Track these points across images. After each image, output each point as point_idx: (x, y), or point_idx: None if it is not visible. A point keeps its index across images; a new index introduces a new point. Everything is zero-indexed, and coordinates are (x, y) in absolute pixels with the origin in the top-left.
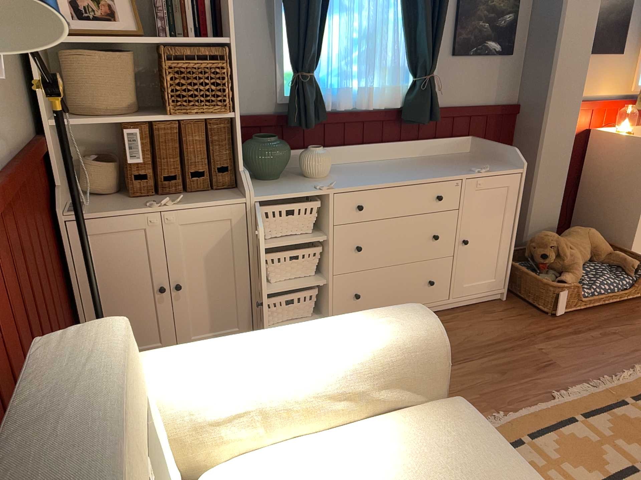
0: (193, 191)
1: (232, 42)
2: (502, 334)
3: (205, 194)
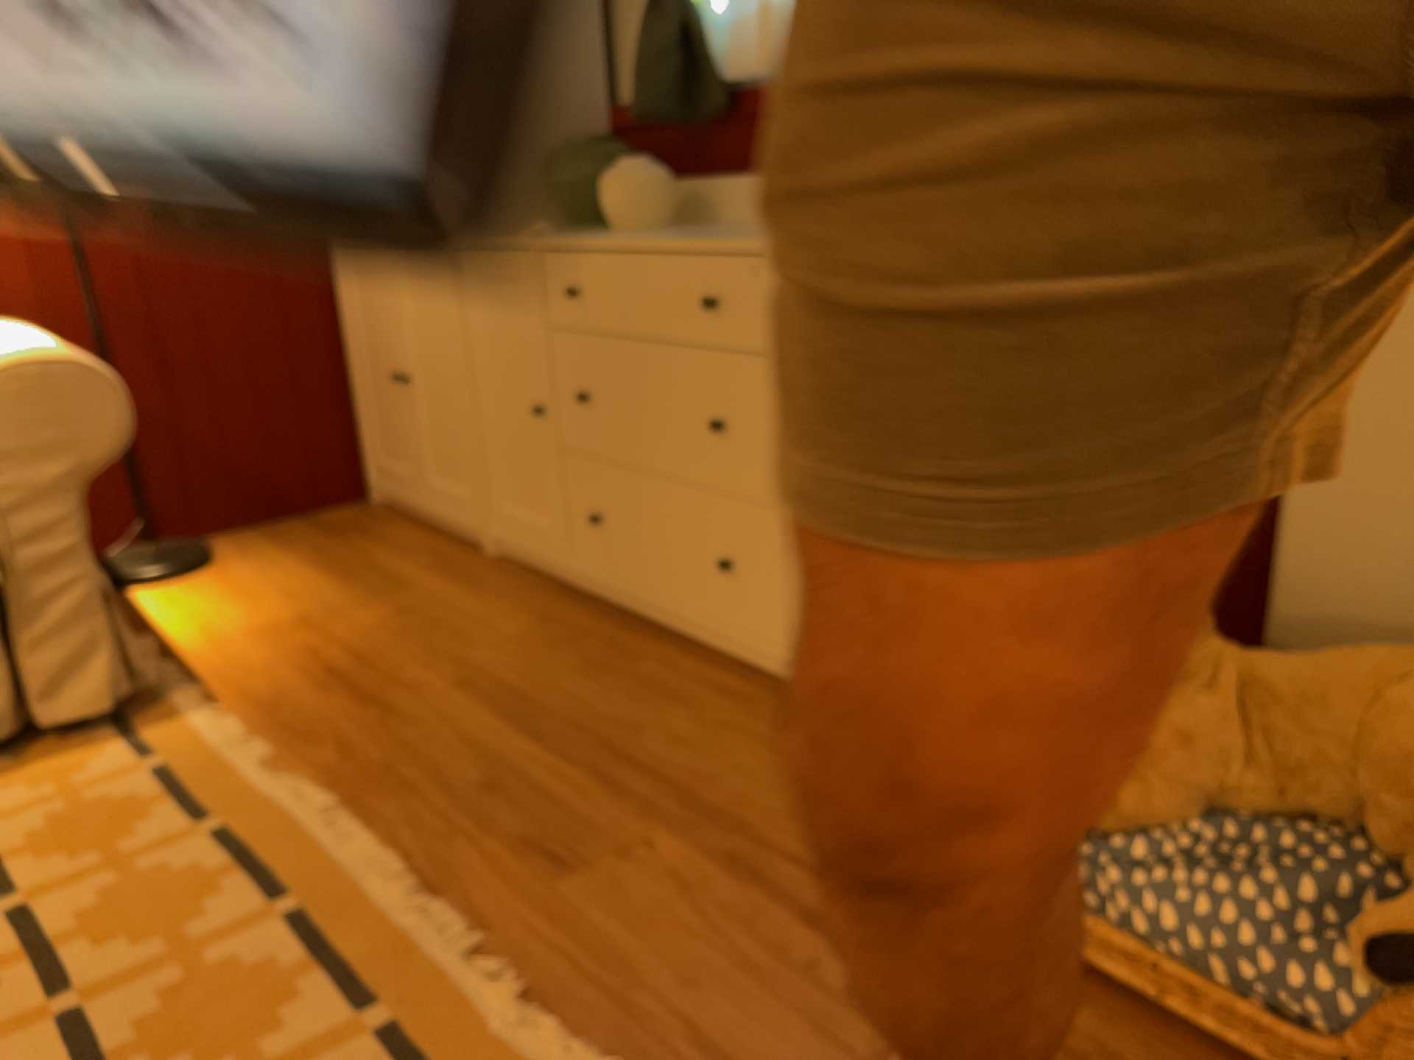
0: None
1: None
2: (707, 775)
3: None
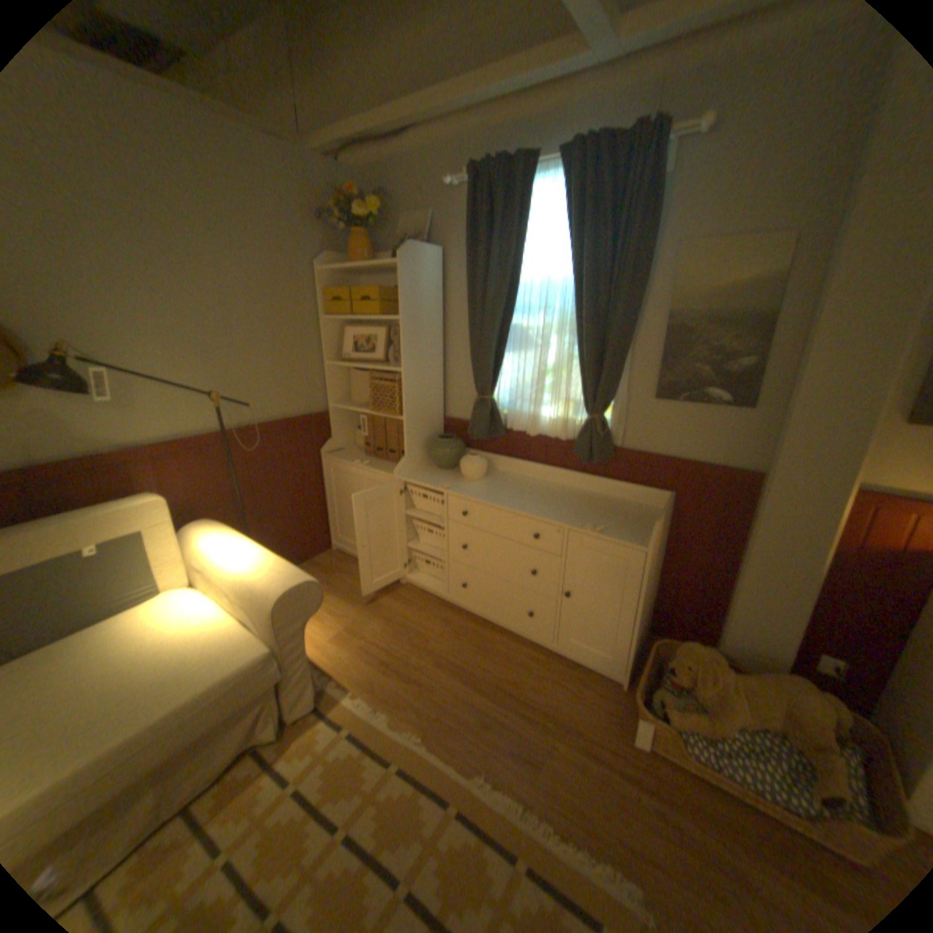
0: (390, 461)
1: (409, 371)
2: (553, 708)
3: (391, 465)
